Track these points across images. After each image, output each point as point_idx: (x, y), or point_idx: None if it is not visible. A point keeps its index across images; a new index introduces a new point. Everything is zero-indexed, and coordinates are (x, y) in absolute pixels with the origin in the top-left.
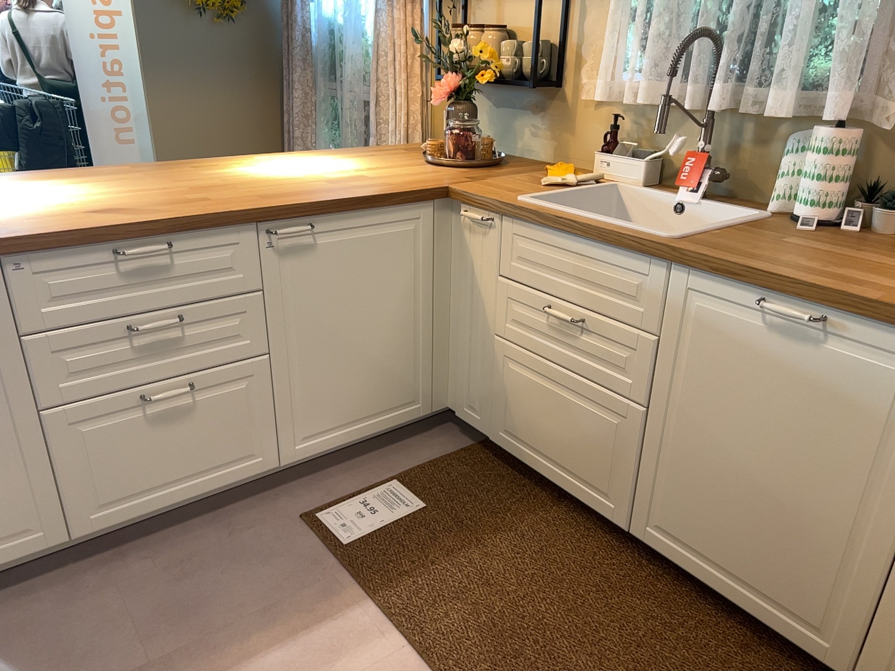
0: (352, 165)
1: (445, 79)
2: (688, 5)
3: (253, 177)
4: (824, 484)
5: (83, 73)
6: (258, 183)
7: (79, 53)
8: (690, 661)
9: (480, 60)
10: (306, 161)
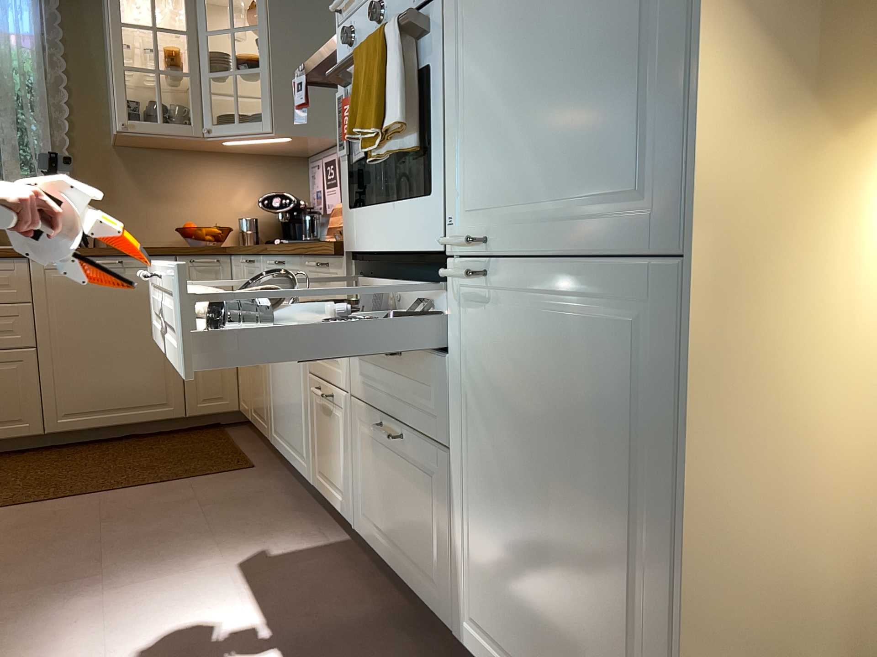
0: None
1: None
2: None
3: None
4: (145, 333)
5: None
6: None
7: None
8: (126, 452)
9: None
10: None
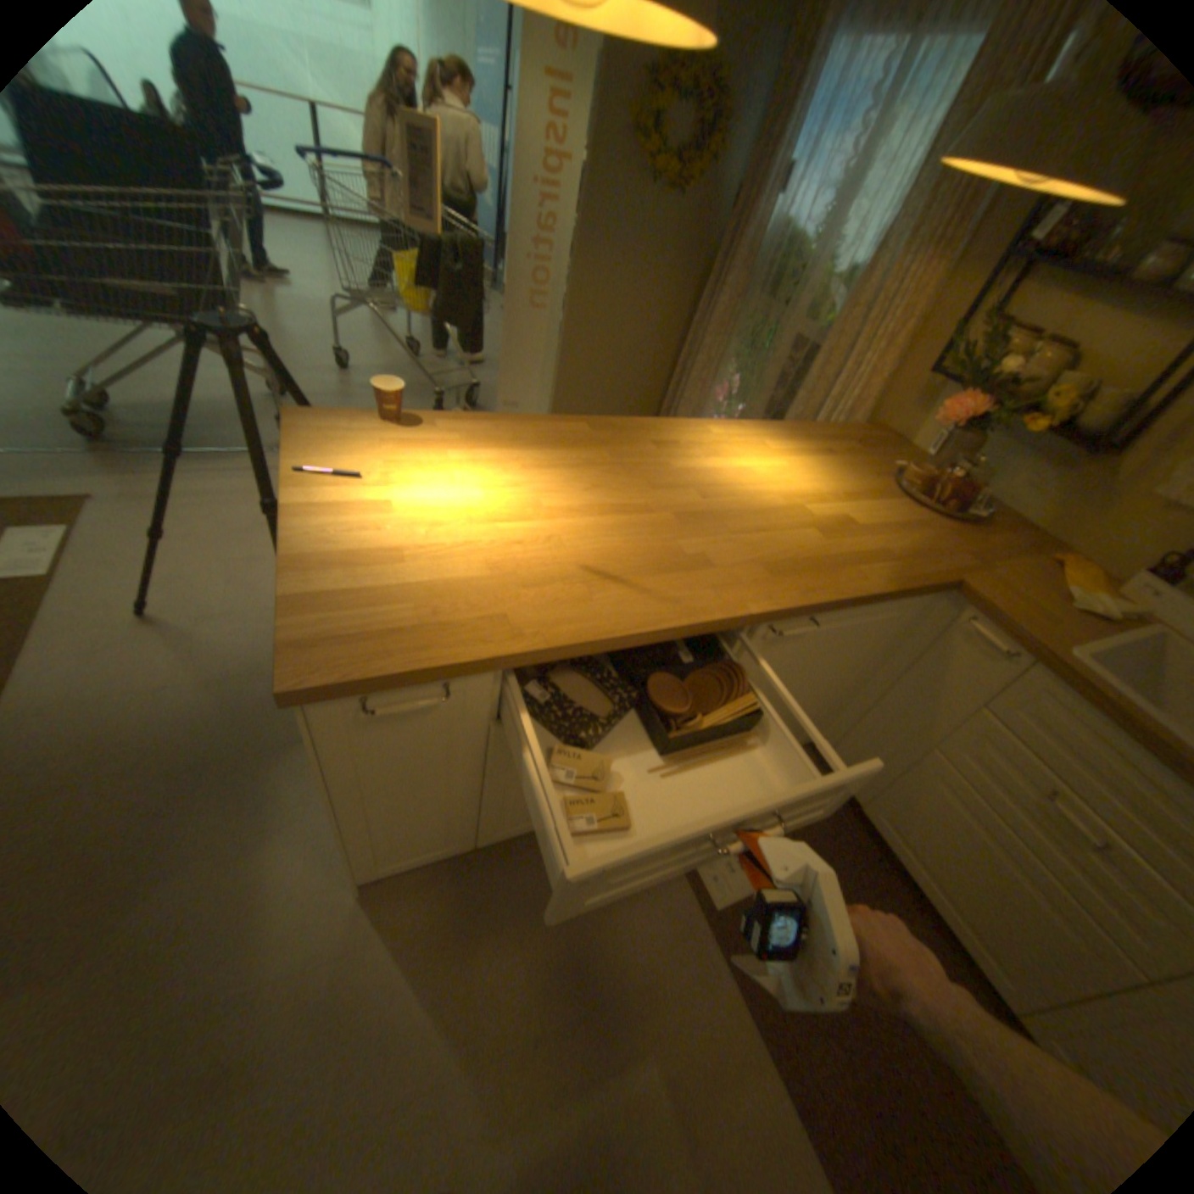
0: (823, 480)
1: (968, 392)
2: None
3: (730, 492)
4: None
5: (512, 220)
6: (744, 515)
7: (514, 196)
8: None
9: (1043, 394)
10: (767, 451)
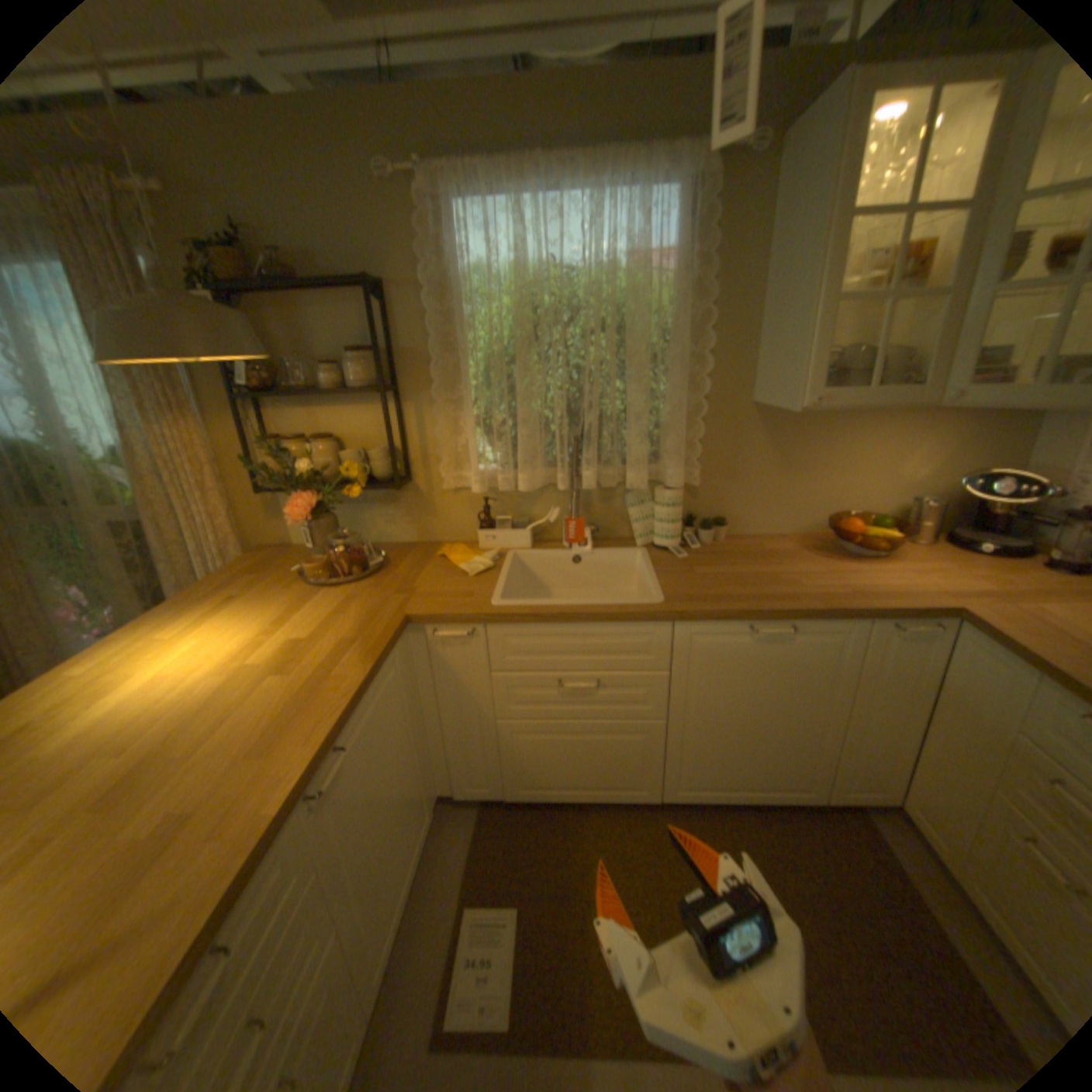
0: (242, 627)
1: (293, 495)
2: (542, 413)
3: (148, 720)
4: (803, 714)
5: None
6: (185, 728)
7: None
8: (763, 863)
9: (339, 473)
10: (161, 645)
